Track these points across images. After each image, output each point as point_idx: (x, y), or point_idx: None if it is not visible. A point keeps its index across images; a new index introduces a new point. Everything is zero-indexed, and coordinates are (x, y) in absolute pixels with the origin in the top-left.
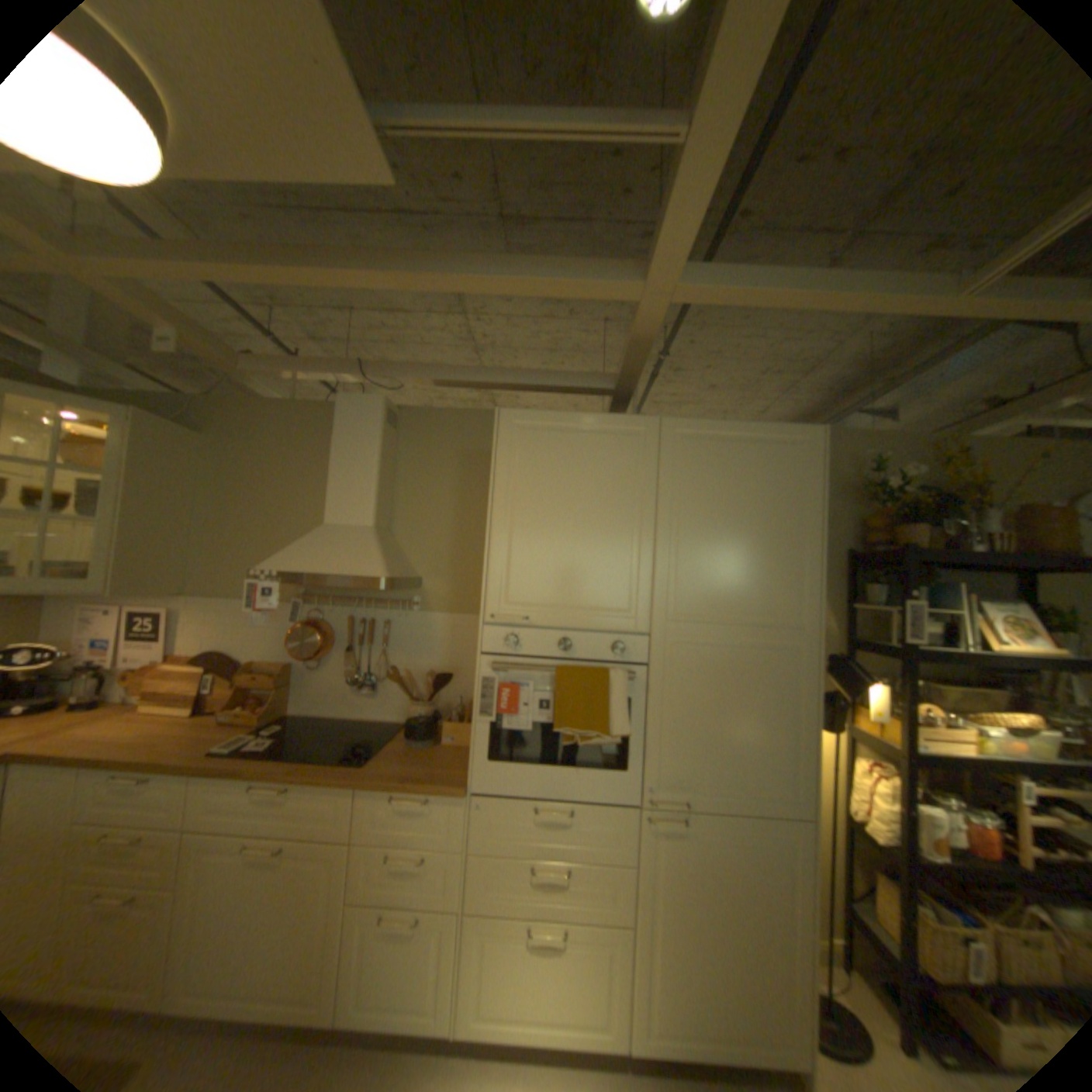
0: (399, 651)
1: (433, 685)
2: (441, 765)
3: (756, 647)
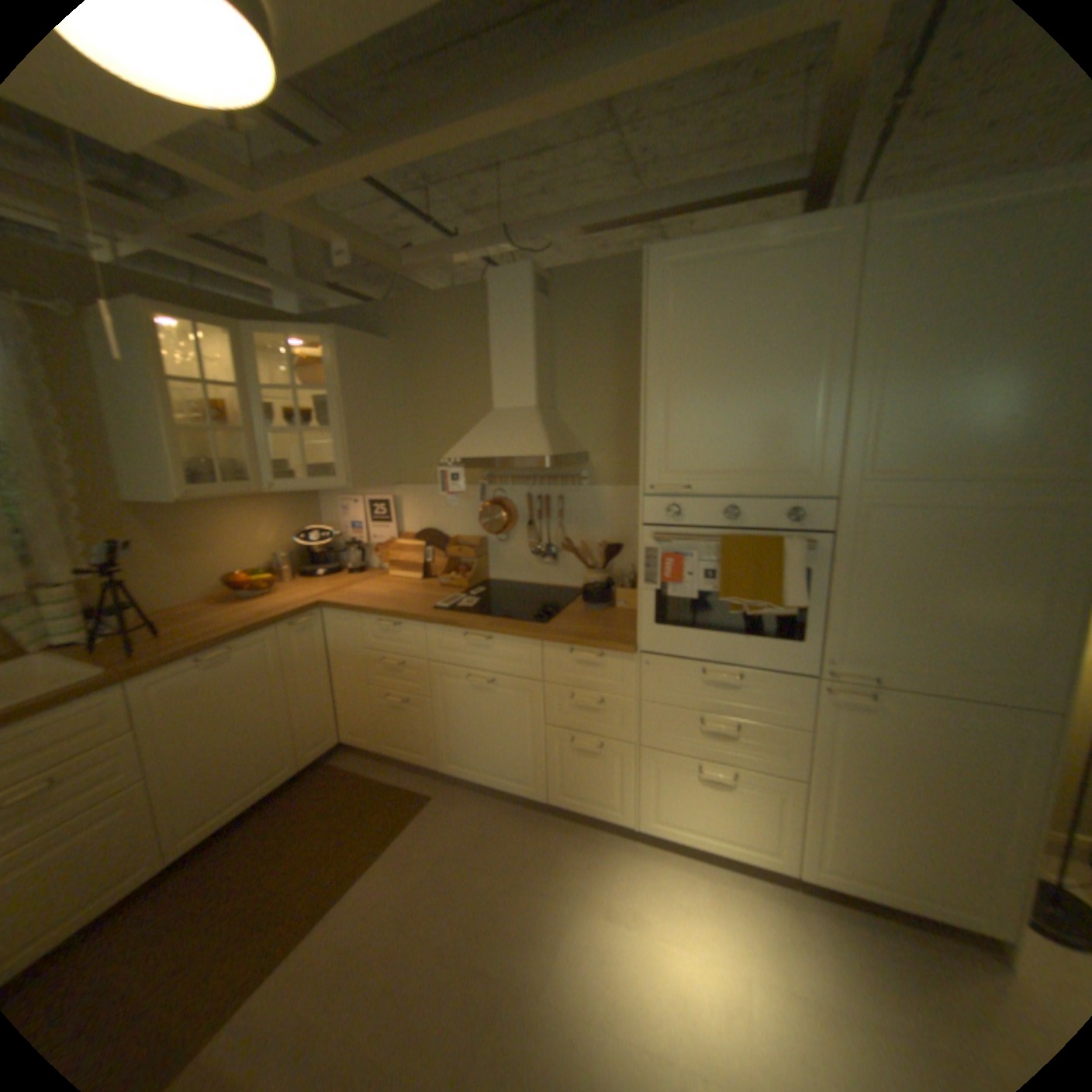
0: (572, 523)
1: (605, 554)
2: (613, 625)
3: (996, 506)
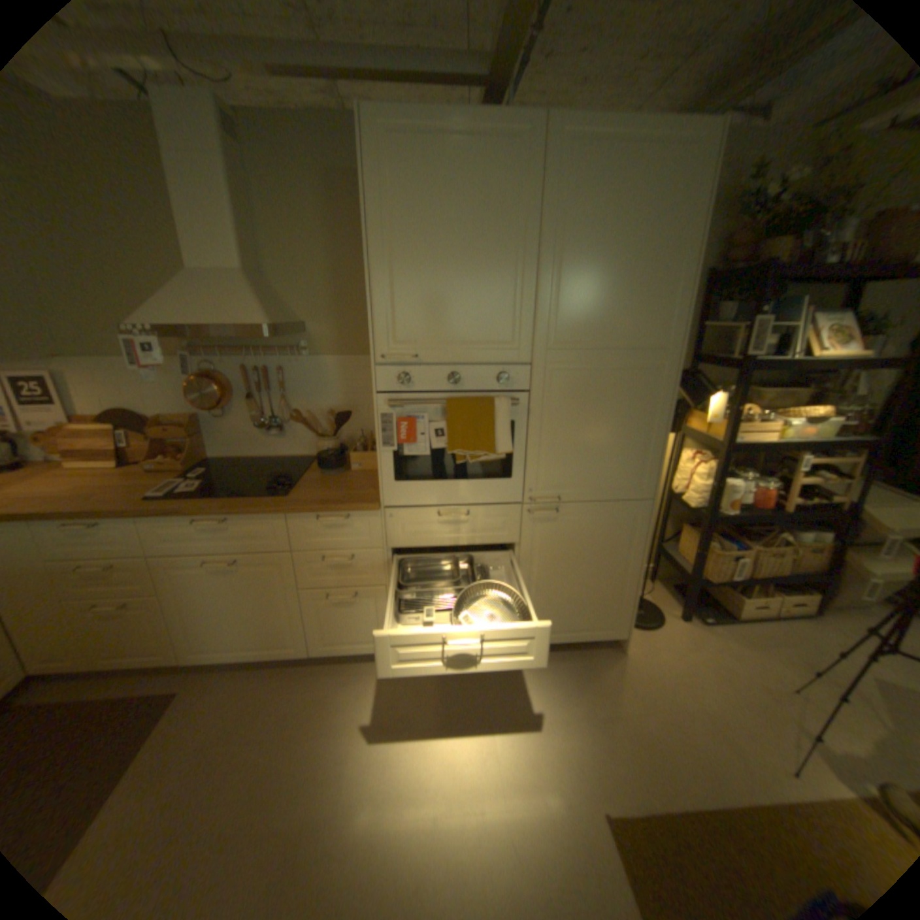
0: (298, 394)
1: (336, 422)
2: (356, 487)
3: (625, 368)
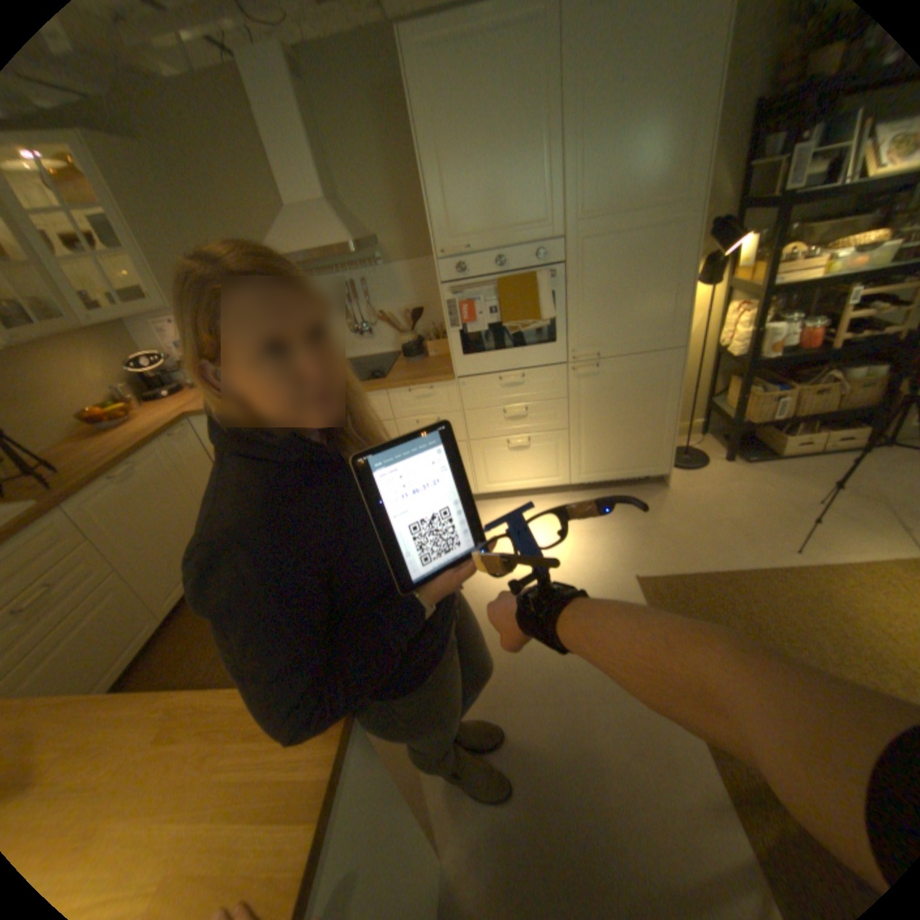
0: (378, 300)
1: (410, 320)
2: (433, 367)
3: (649, 226)
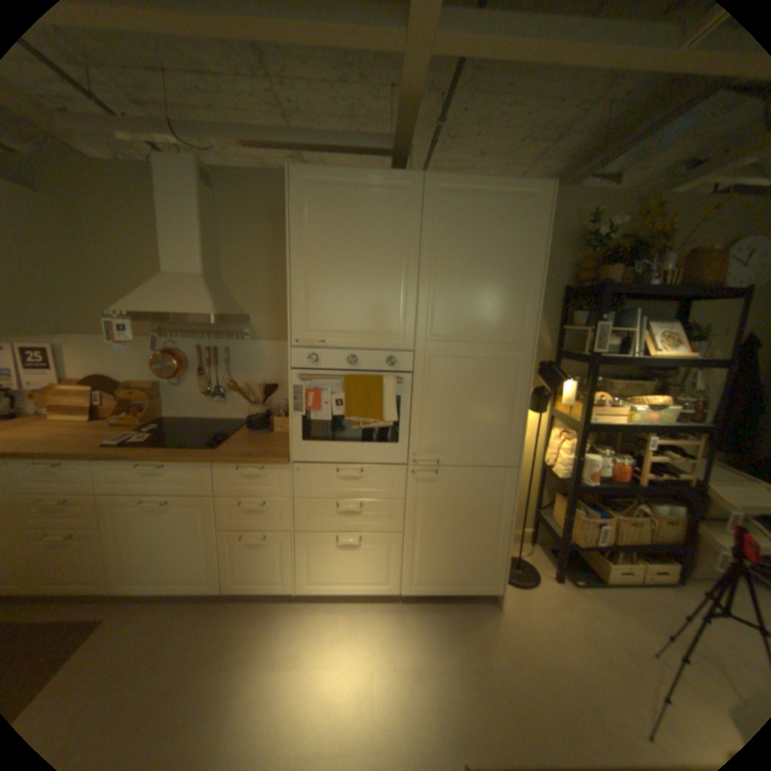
0: (238, 369)
1: (266, 392)
2: (273, 444)
3: (488, 357)
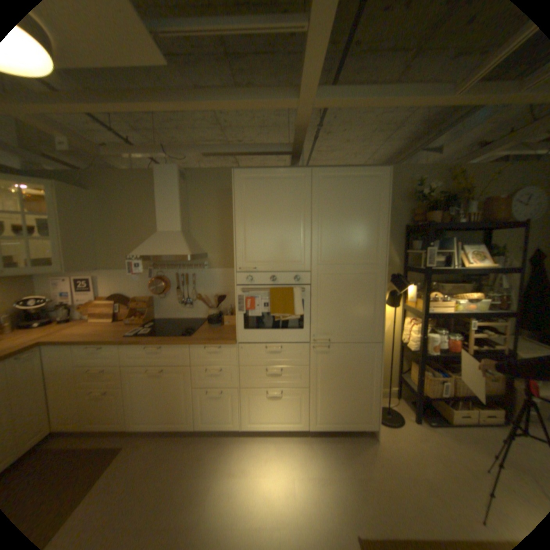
0: (201, 286)
1: (218, 300)
2: (225, 332)
3: (358, 273)
